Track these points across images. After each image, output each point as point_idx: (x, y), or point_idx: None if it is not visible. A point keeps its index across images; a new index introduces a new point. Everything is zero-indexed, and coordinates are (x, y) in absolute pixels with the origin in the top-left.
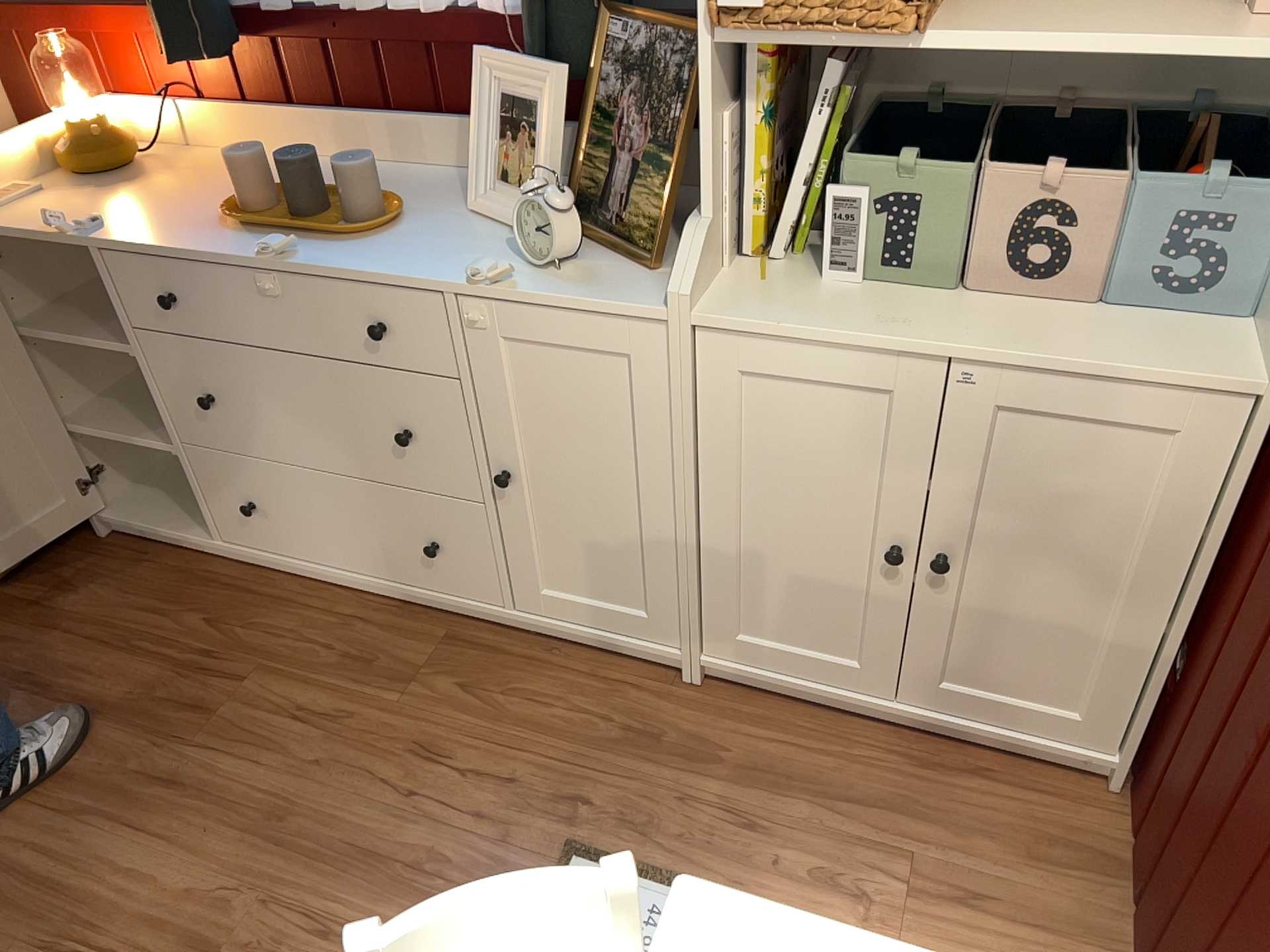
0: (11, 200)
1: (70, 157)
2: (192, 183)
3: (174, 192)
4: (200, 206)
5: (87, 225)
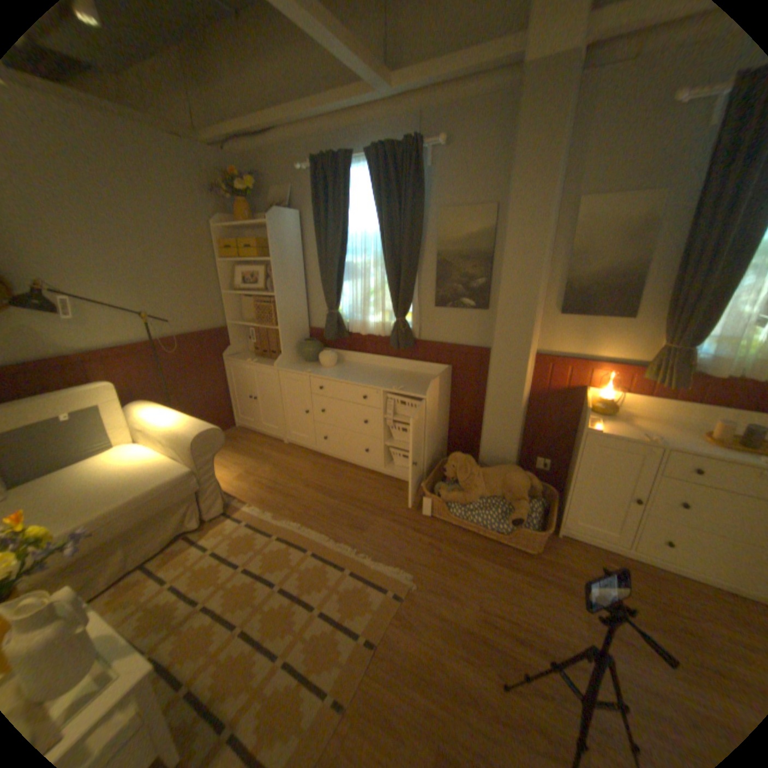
0: (600, 424)
1: (604, 410)
2: (656, 425)
3: (658, 429)
4: (685, 437)
5: (662, 442)
